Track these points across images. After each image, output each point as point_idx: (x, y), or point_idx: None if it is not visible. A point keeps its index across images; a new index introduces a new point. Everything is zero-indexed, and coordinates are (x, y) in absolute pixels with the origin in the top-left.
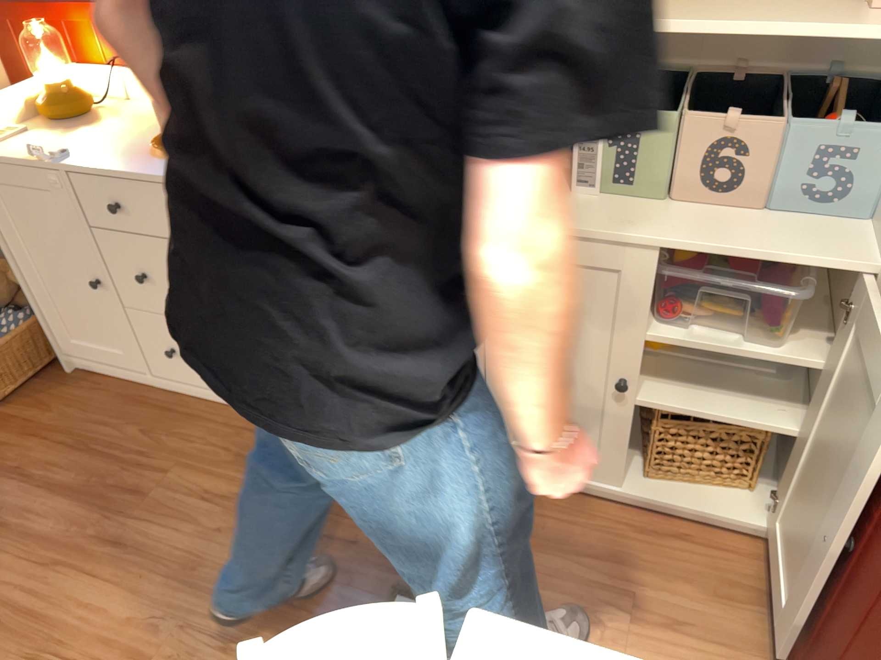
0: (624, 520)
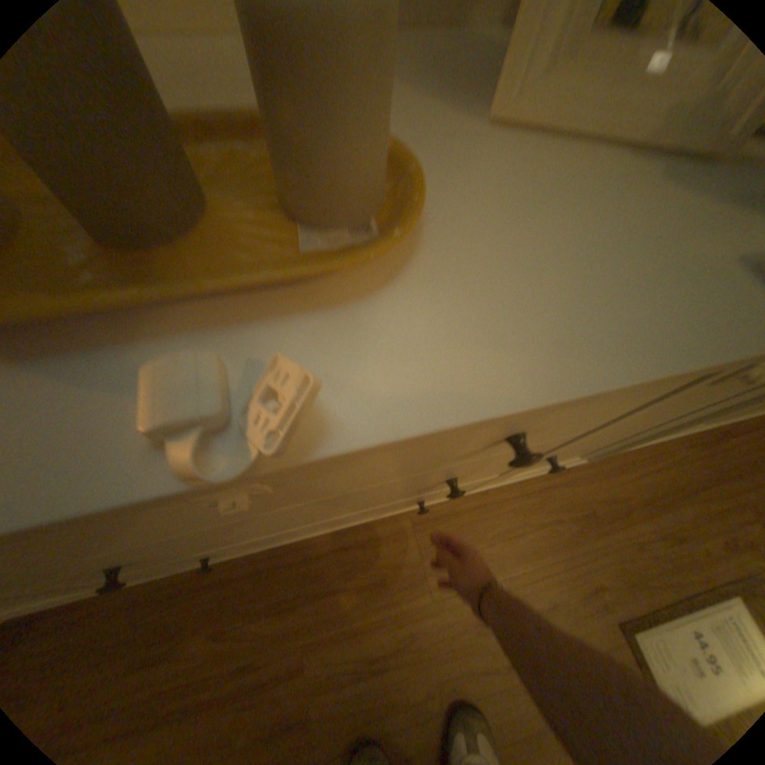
0: (688, 446)
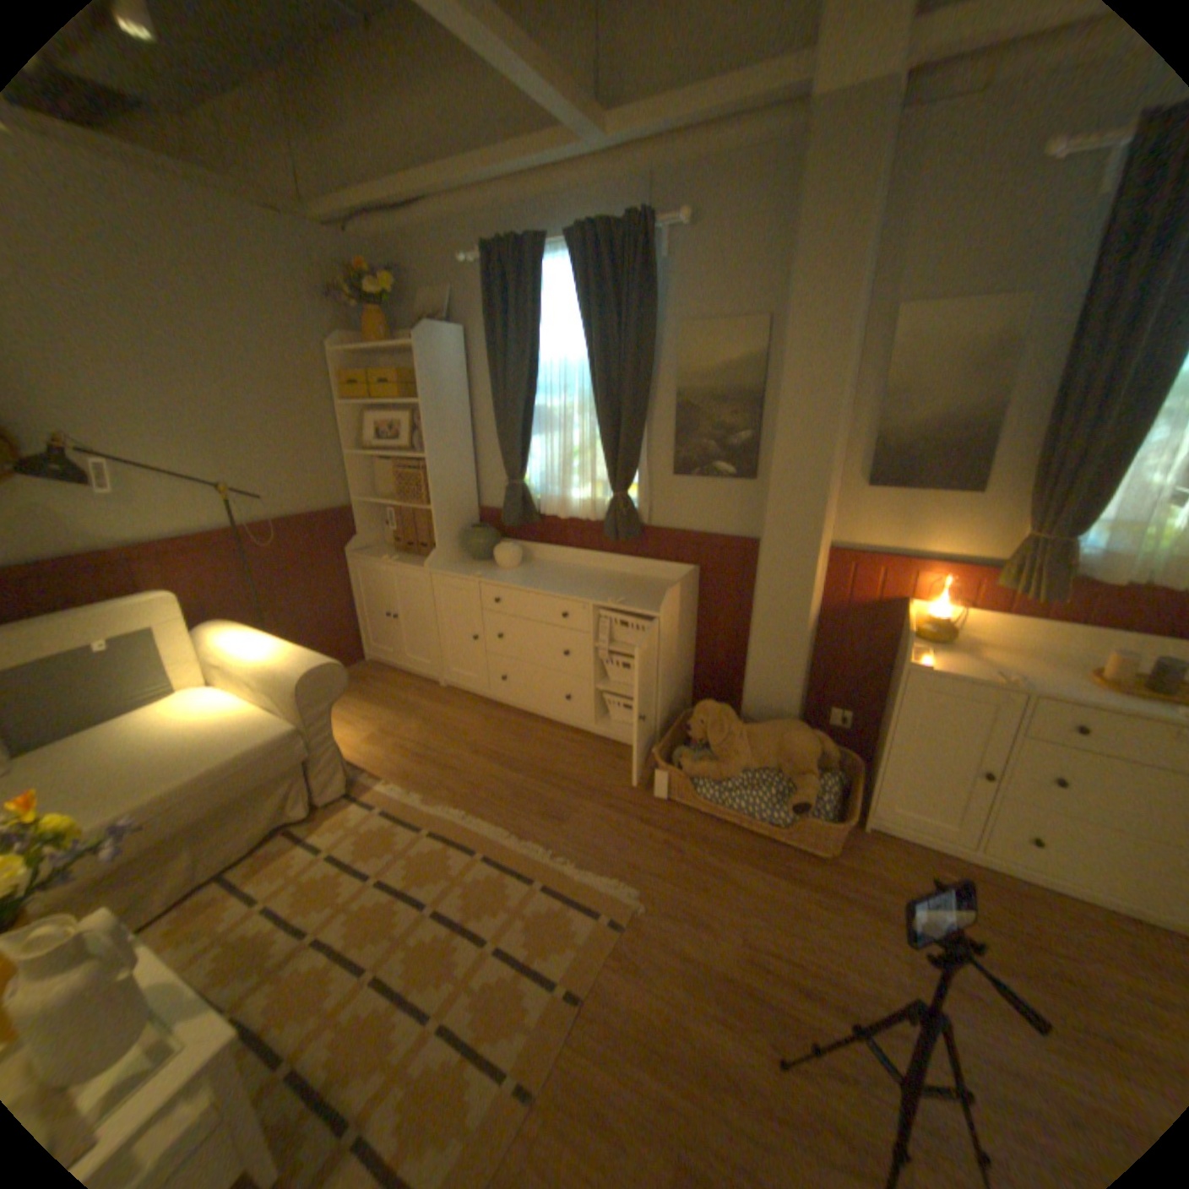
0: None
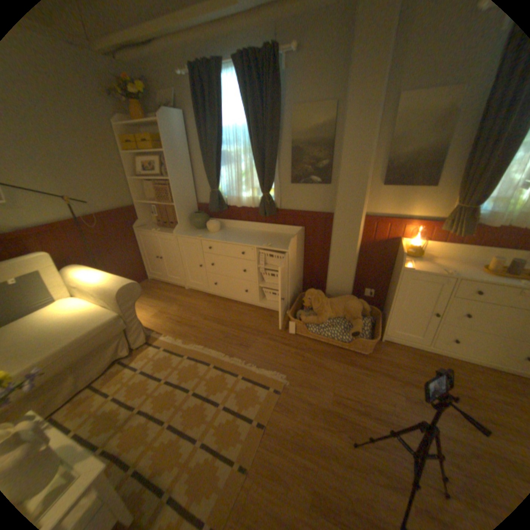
0: None
